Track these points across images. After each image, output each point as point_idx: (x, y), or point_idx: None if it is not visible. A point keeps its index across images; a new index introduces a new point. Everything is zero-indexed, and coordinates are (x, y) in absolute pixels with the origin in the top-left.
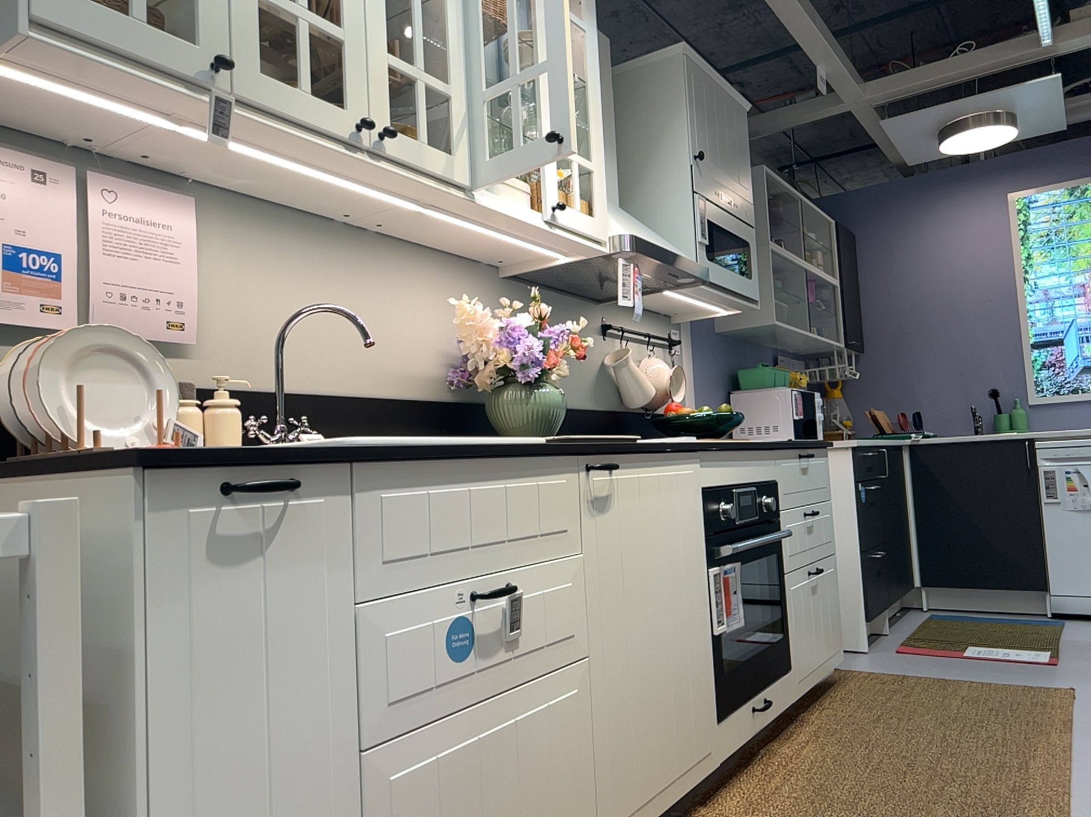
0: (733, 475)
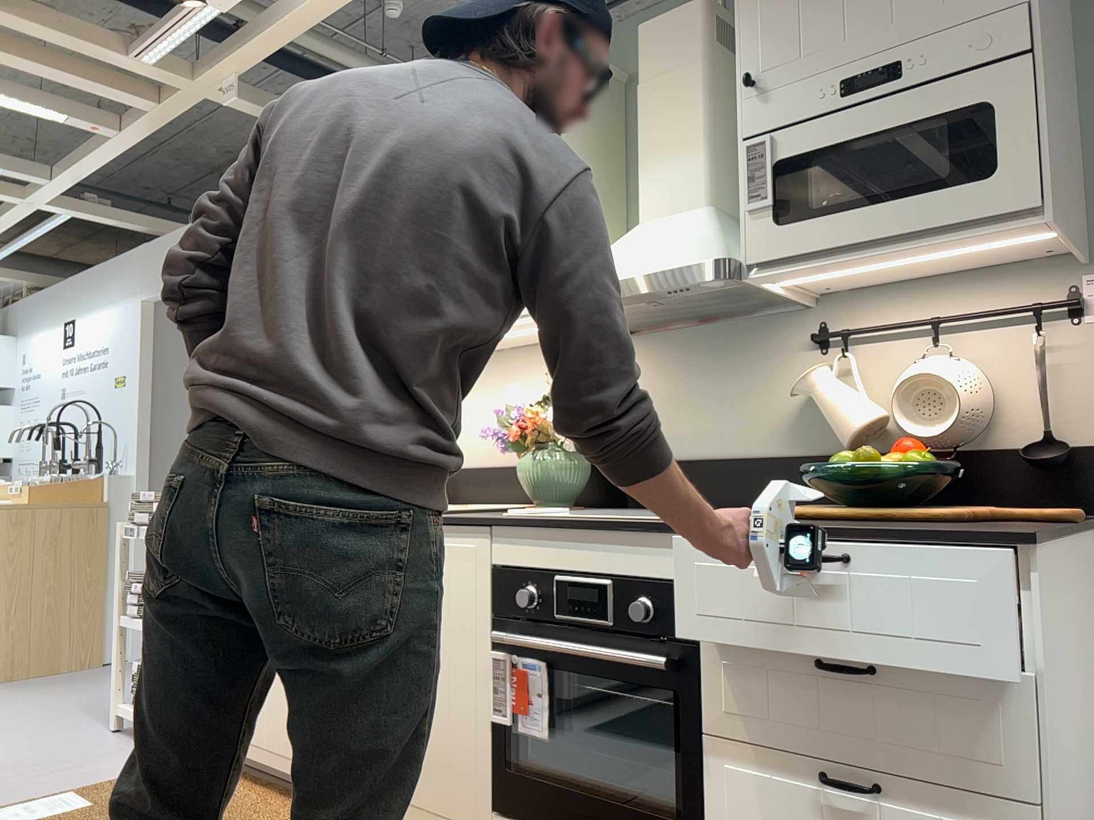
0: (554, 559)
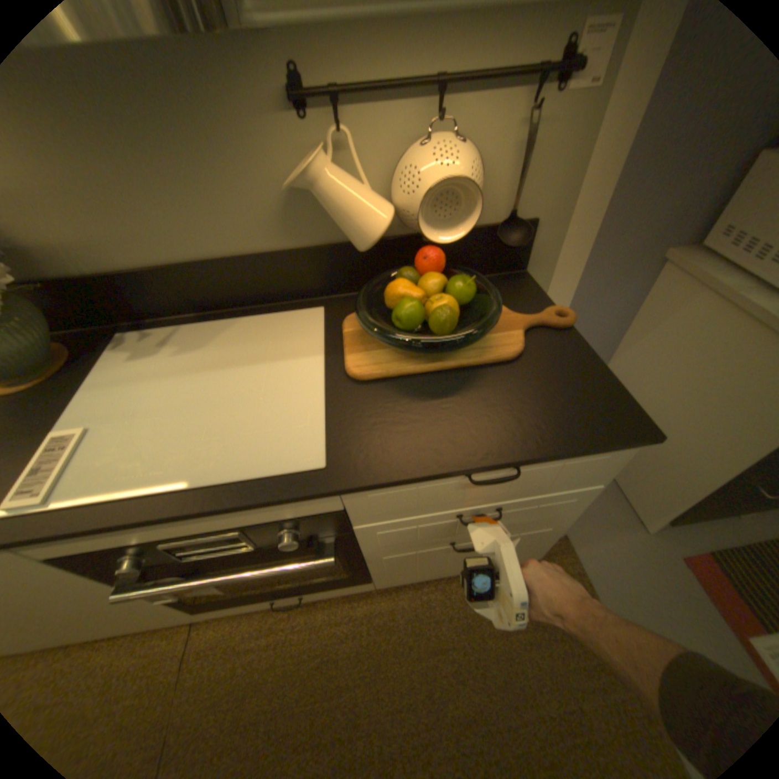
0: (141, 537)
